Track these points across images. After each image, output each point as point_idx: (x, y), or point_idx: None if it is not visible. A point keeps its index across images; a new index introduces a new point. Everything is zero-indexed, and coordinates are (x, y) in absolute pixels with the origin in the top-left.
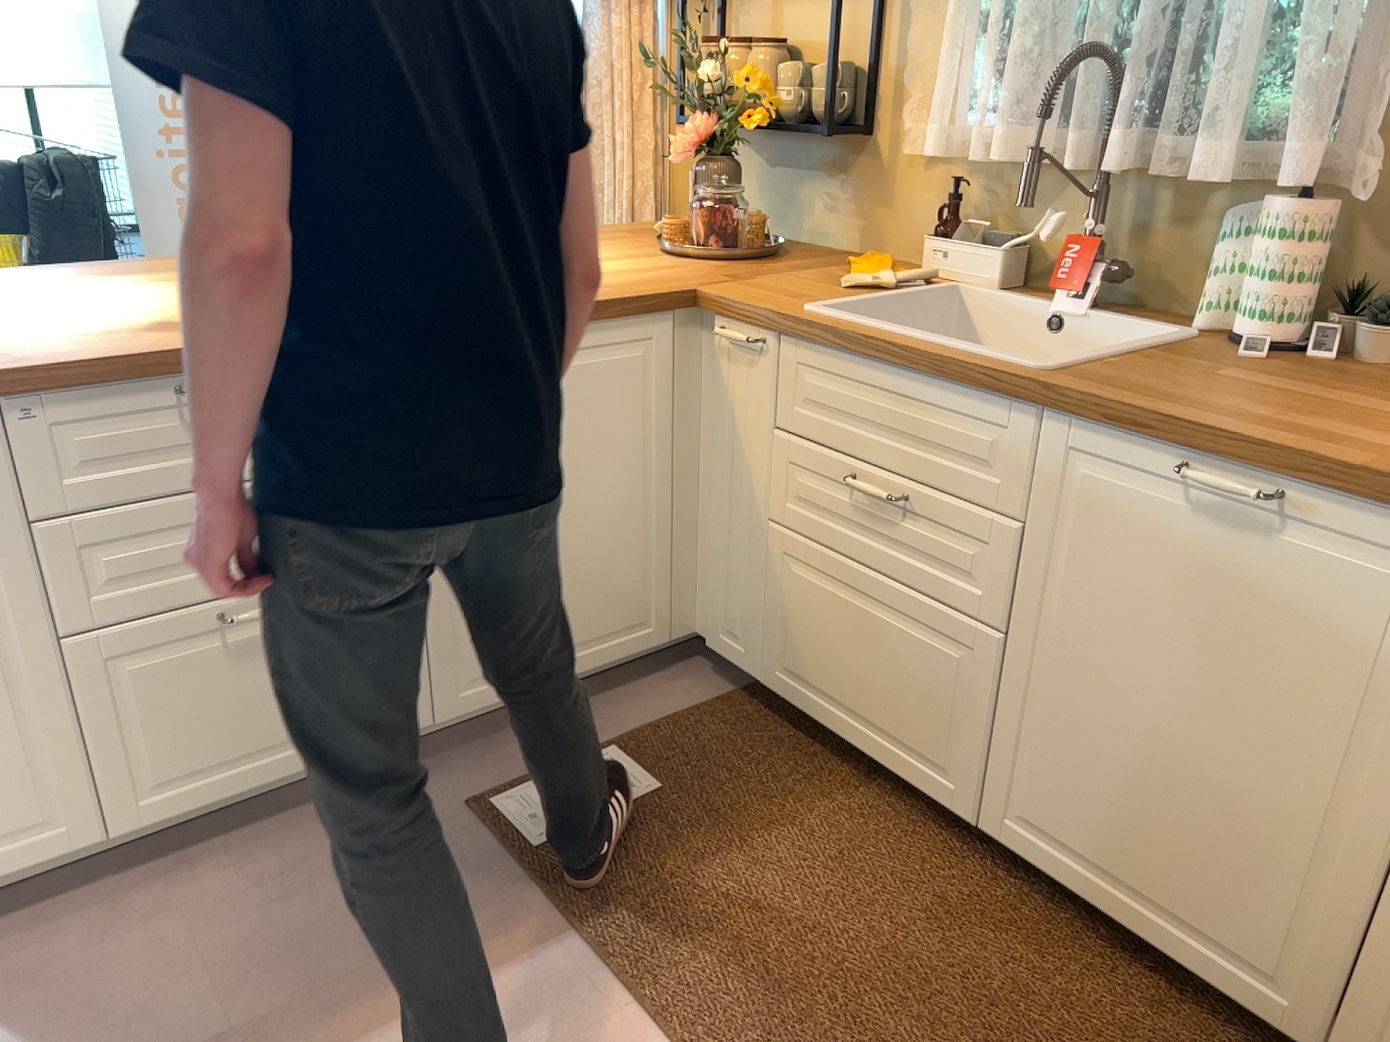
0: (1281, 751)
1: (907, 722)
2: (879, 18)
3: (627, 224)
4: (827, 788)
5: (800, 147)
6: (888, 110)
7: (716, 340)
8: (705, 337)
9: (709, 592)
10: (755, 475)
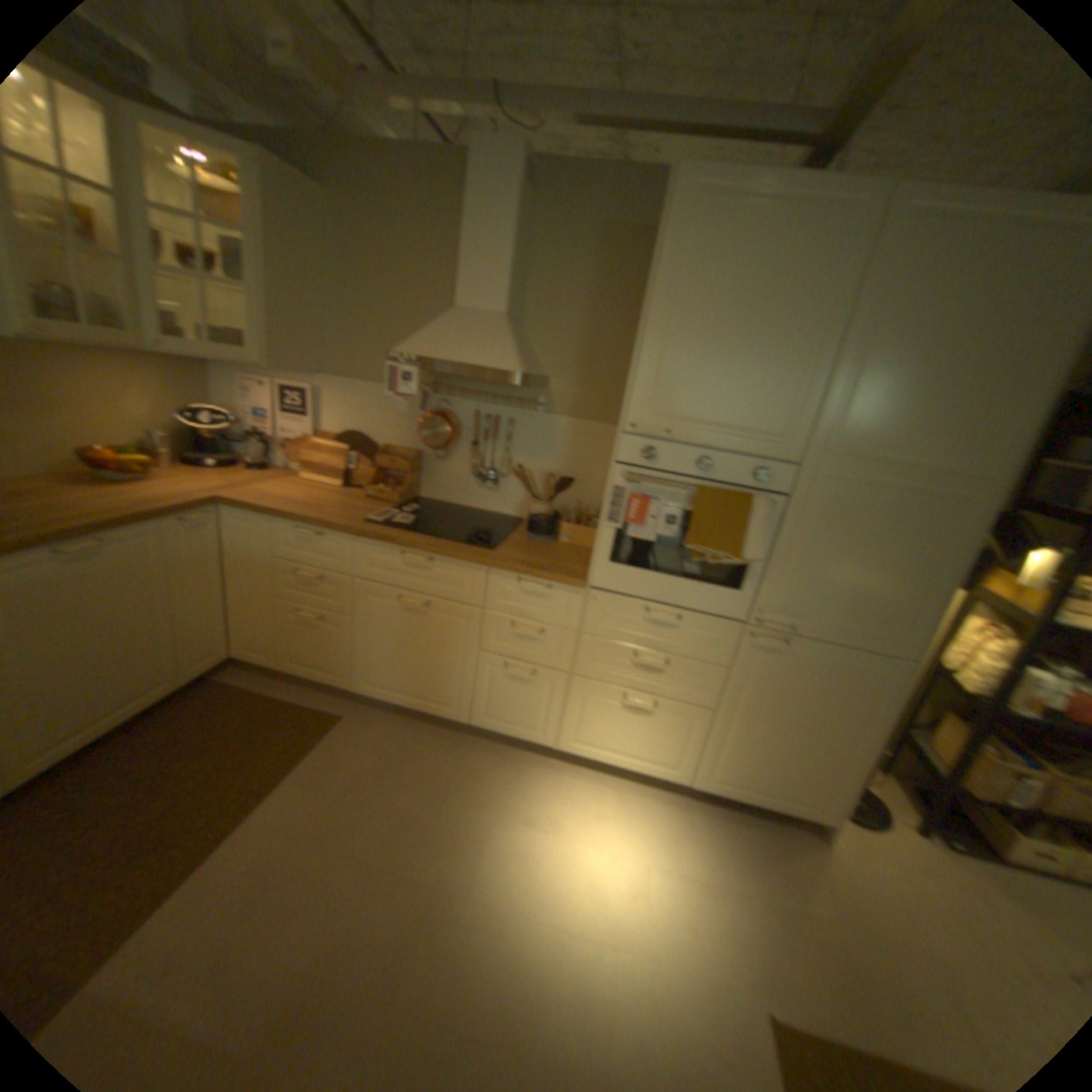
0: (129, 619)
1: None
2: None
3: None
4: None
5: None
6: None
7: None
8: None
9: None
10: None
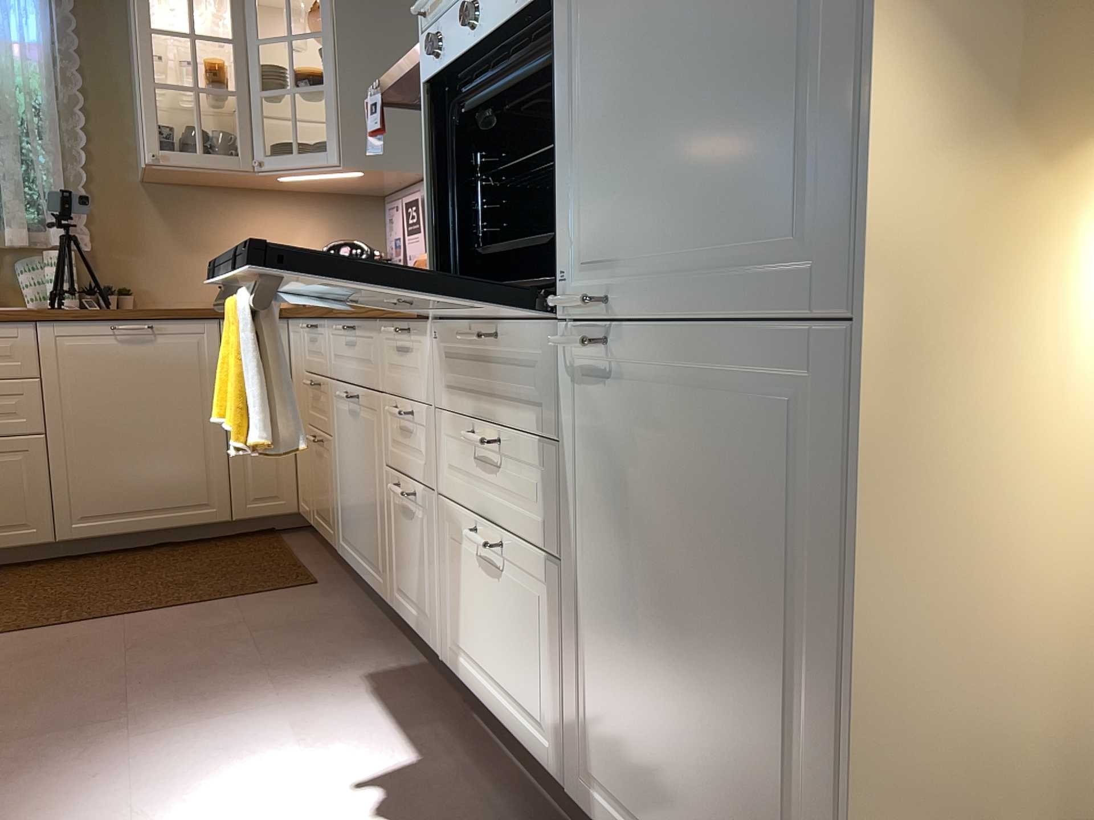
0: (181, 416)
1: None
2: None
3: None
4: None
5: None
6: None
7: None
8: None
9: None
10: None
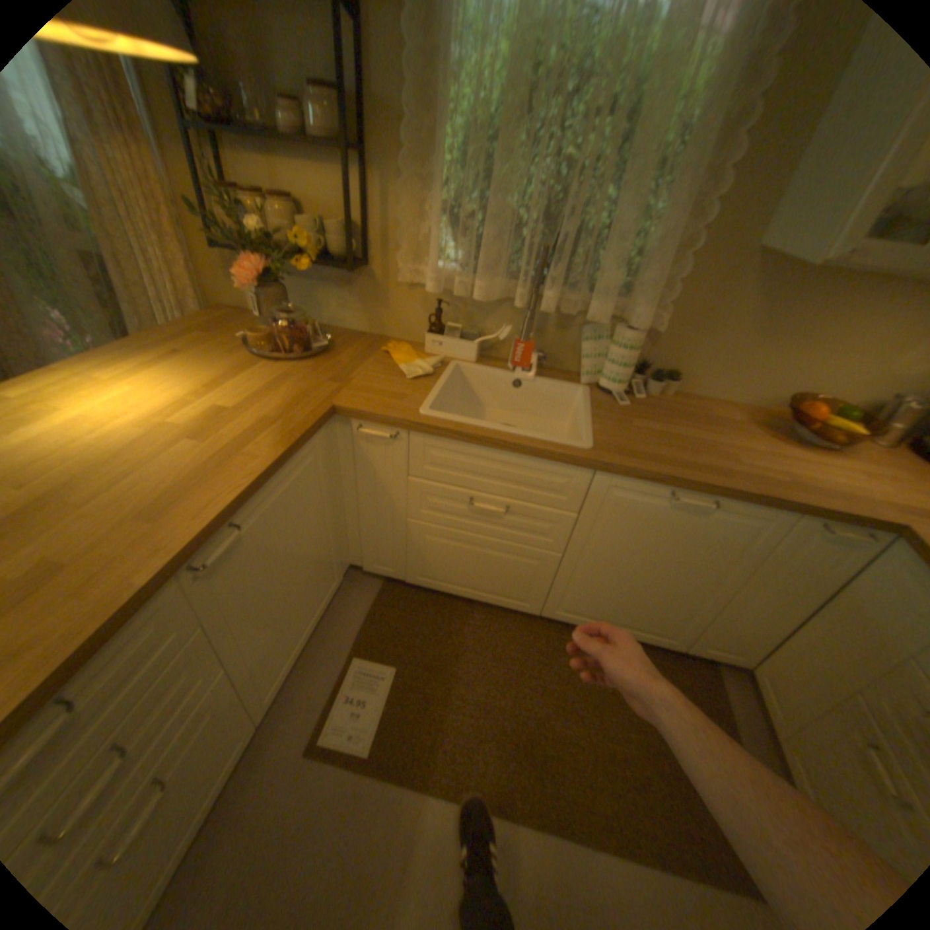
0: (694, 580)
1: (504, 588)
2: (365, 188)
3: (184, 317)
4: (462, 620)
5: (312, 266)
6: (379, 250)
7: (350, 430)
8: (339, 428)
9: (359, 548)
10: (394, 498)
